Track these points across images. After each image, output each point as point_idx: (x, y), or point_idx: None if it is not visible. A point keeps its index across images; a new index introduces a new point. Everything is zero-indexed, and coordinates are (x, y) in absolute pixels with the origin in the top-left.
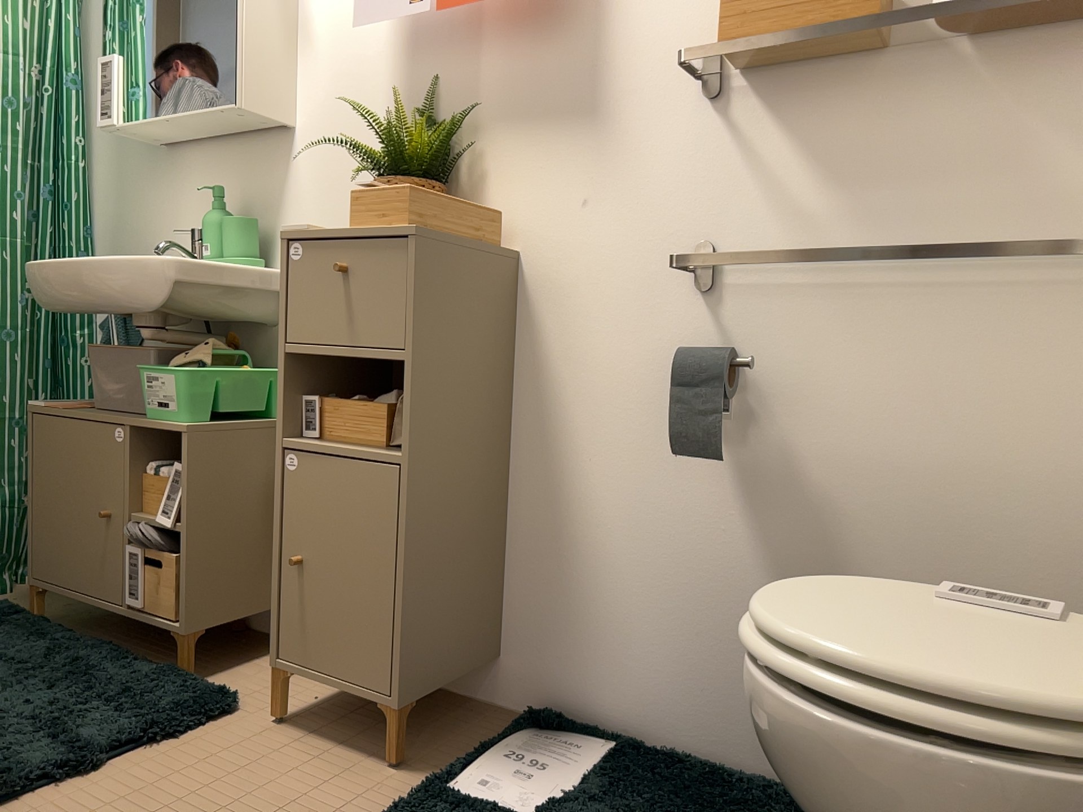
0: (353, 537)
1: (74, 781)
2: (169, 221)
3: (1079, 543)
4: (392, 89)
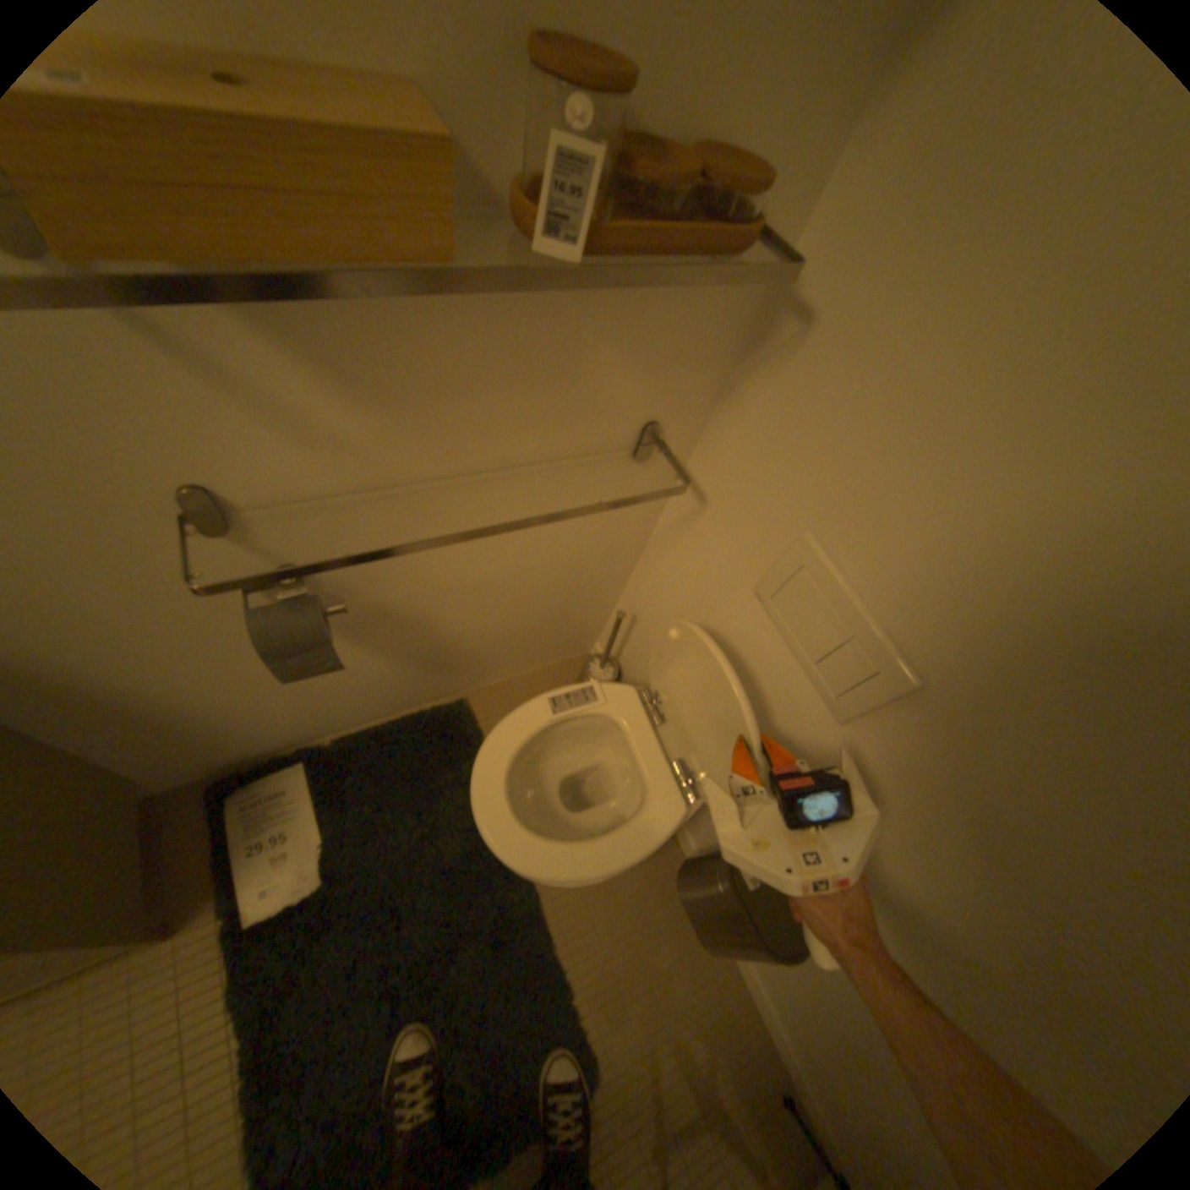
0: None
1: None
2: None
3: (573, 577)
4: None
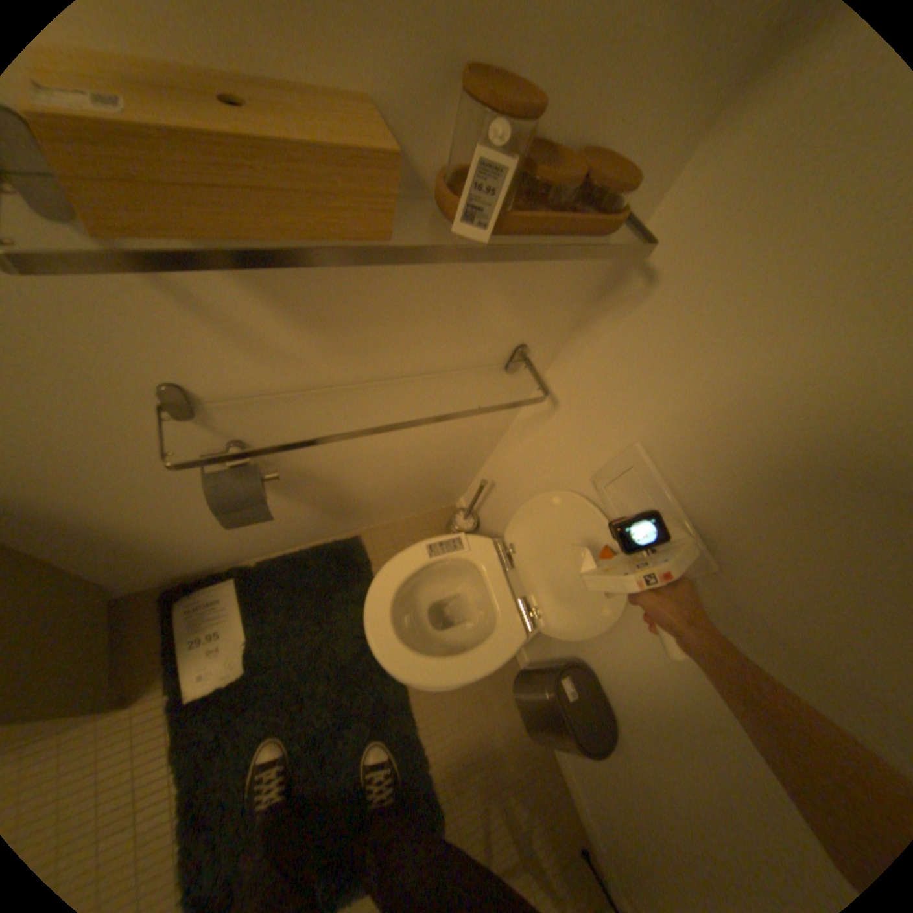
0: None
1: None
2: None
3: (449, 452)
4: None
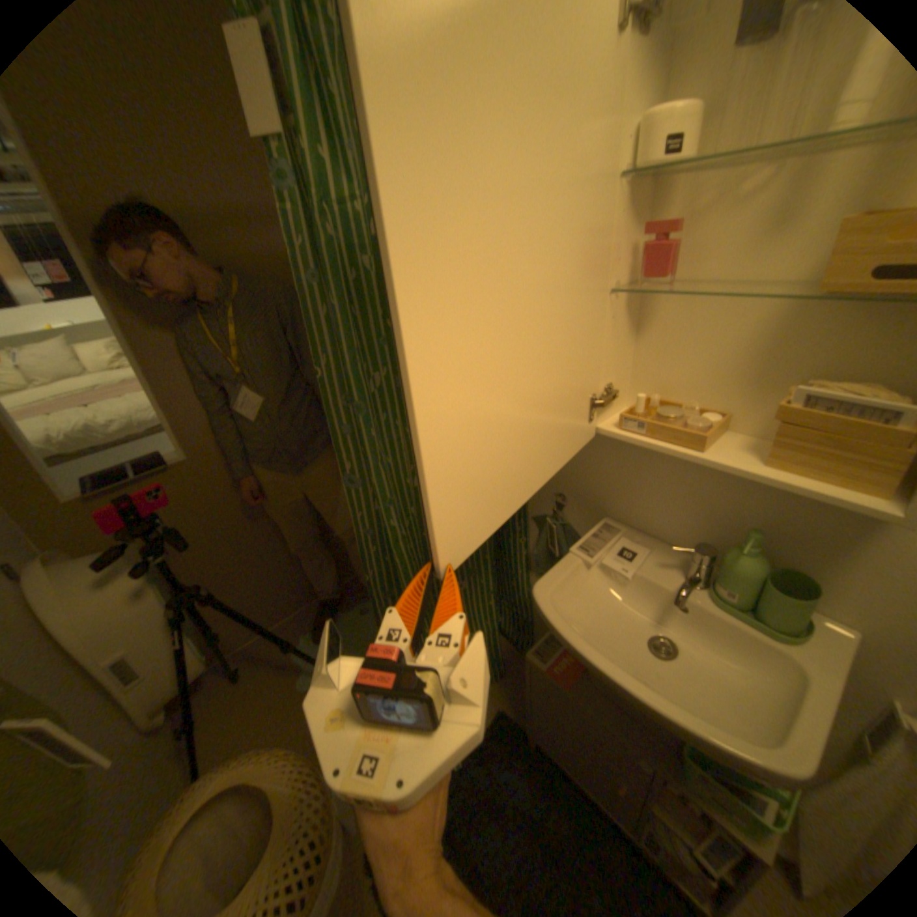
0: None
1: None
2: (624, 480)
3: None
4: None
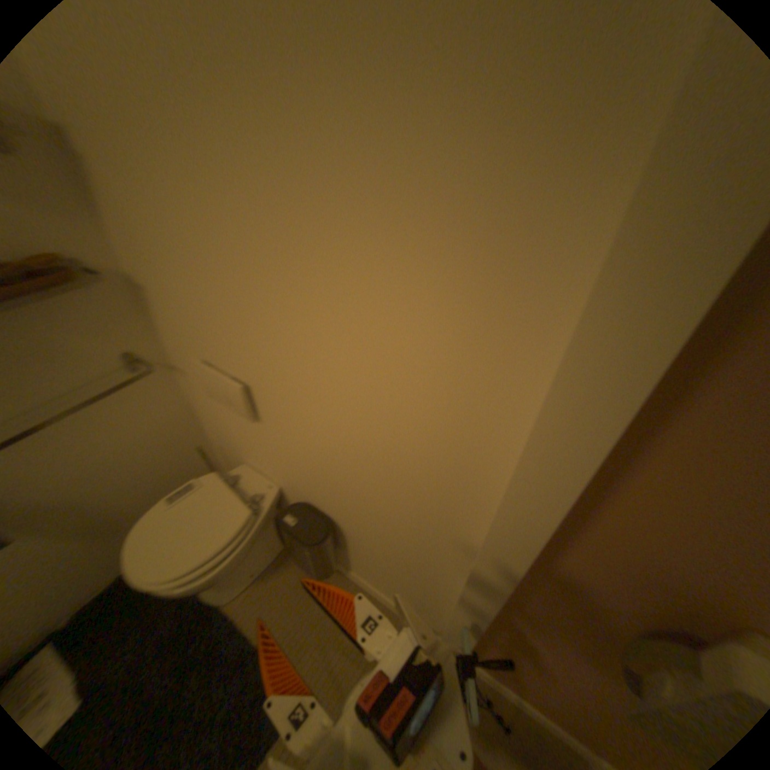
0: None
1: None
2: None
3: (158, 446)
4: None
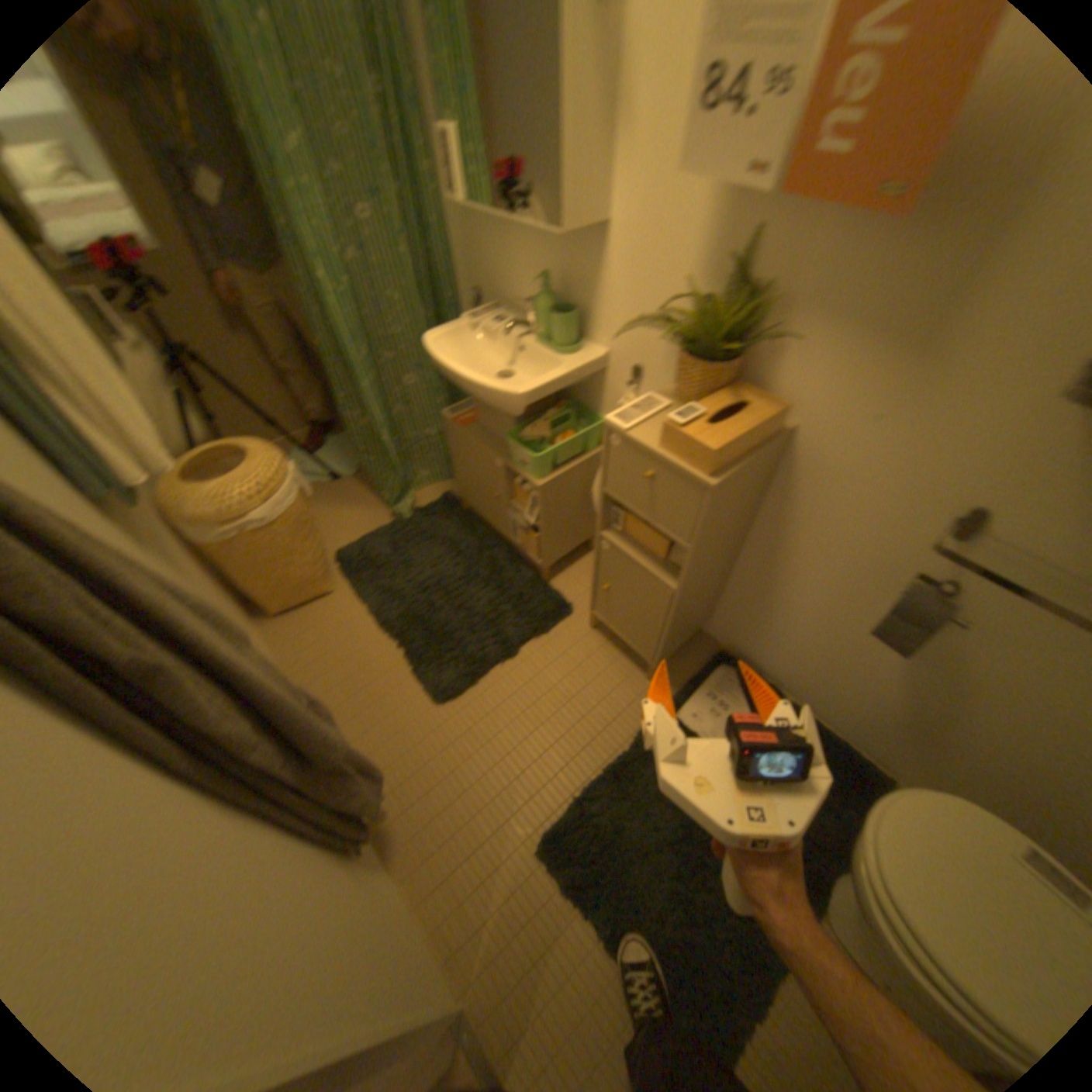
0: (643, 601)
1: (512, 663)
2: (508, 261)
3: None
4: (715, 217)
